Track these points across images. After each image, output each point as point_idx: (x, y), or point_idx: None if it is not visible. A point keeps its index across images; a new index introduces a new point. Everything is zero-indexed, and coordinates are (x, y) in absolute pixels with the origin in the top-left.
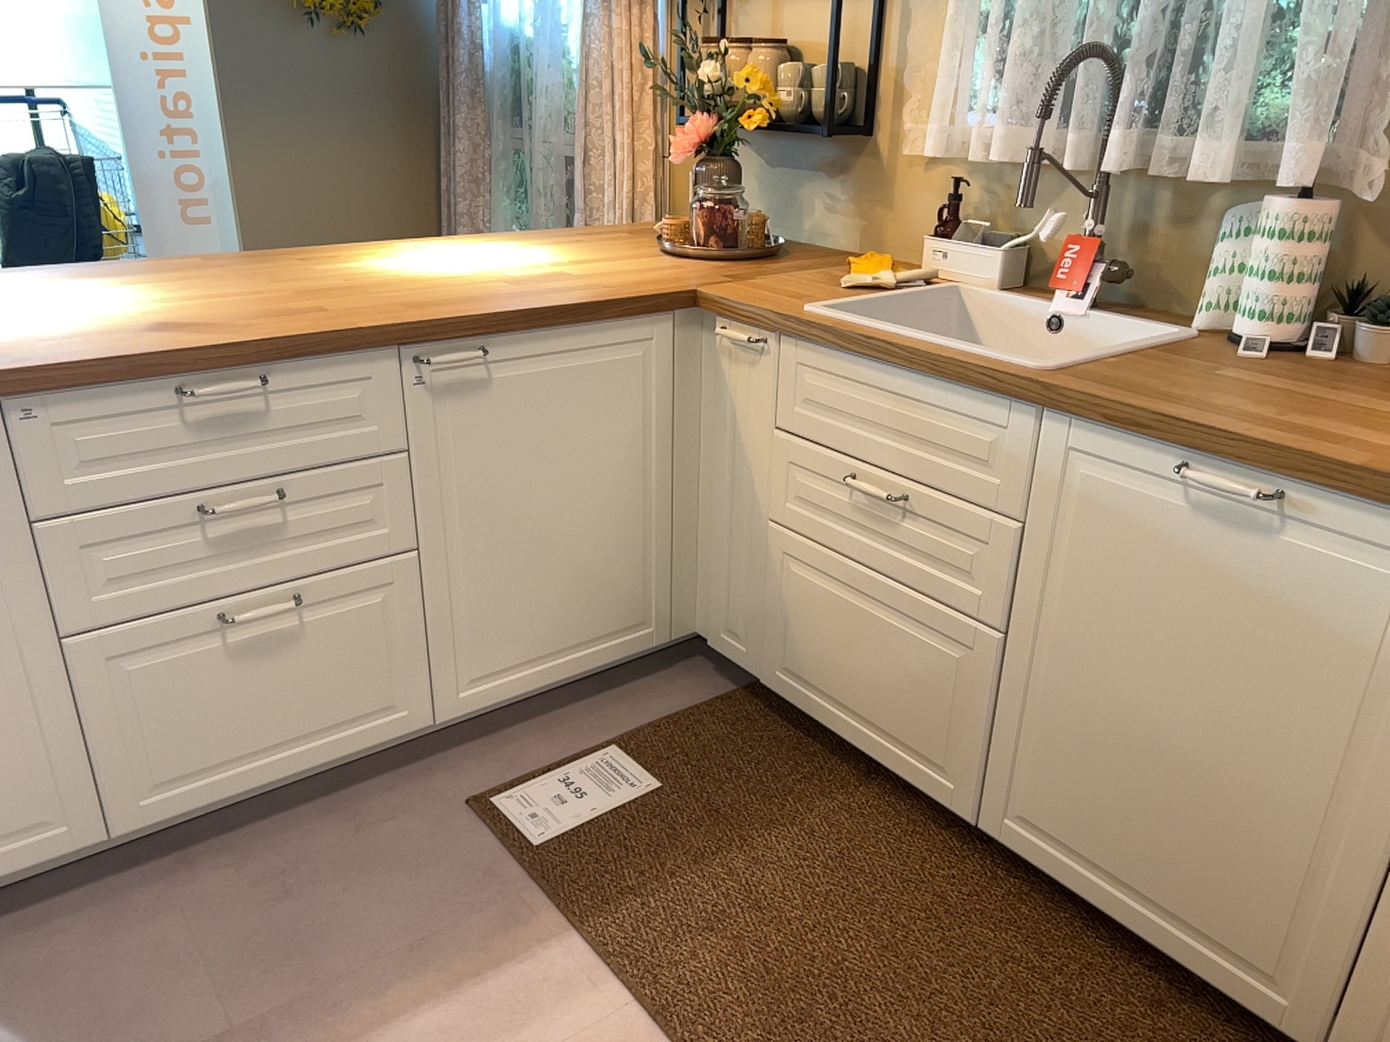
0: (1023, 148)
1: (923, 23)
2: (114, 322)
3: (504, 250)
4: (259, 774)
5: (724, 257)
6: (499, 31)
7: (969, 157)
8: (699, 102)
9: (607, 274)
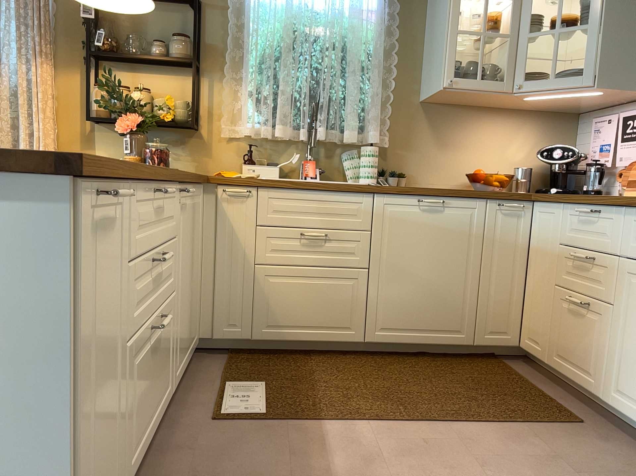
0: (287, 131)
1: (221, 90)
2: None
3: None
4: (146, 437)
5: None
6: None
7: (253, 136)
8: (131, 107)
9: None
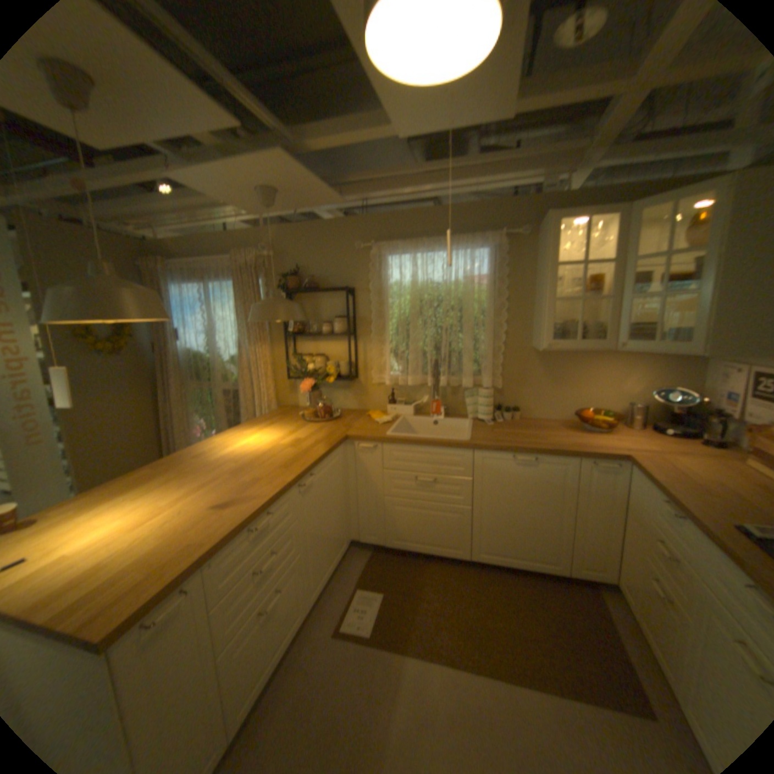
0: (416, 382)
1: (371, 350)
2: (189, 514)
3: (256, 434)
4: (267, 675)
5: (330, 421)
6: (186, 351)
7: (394, 383)
8: (307, 375)
9: (310, 436)
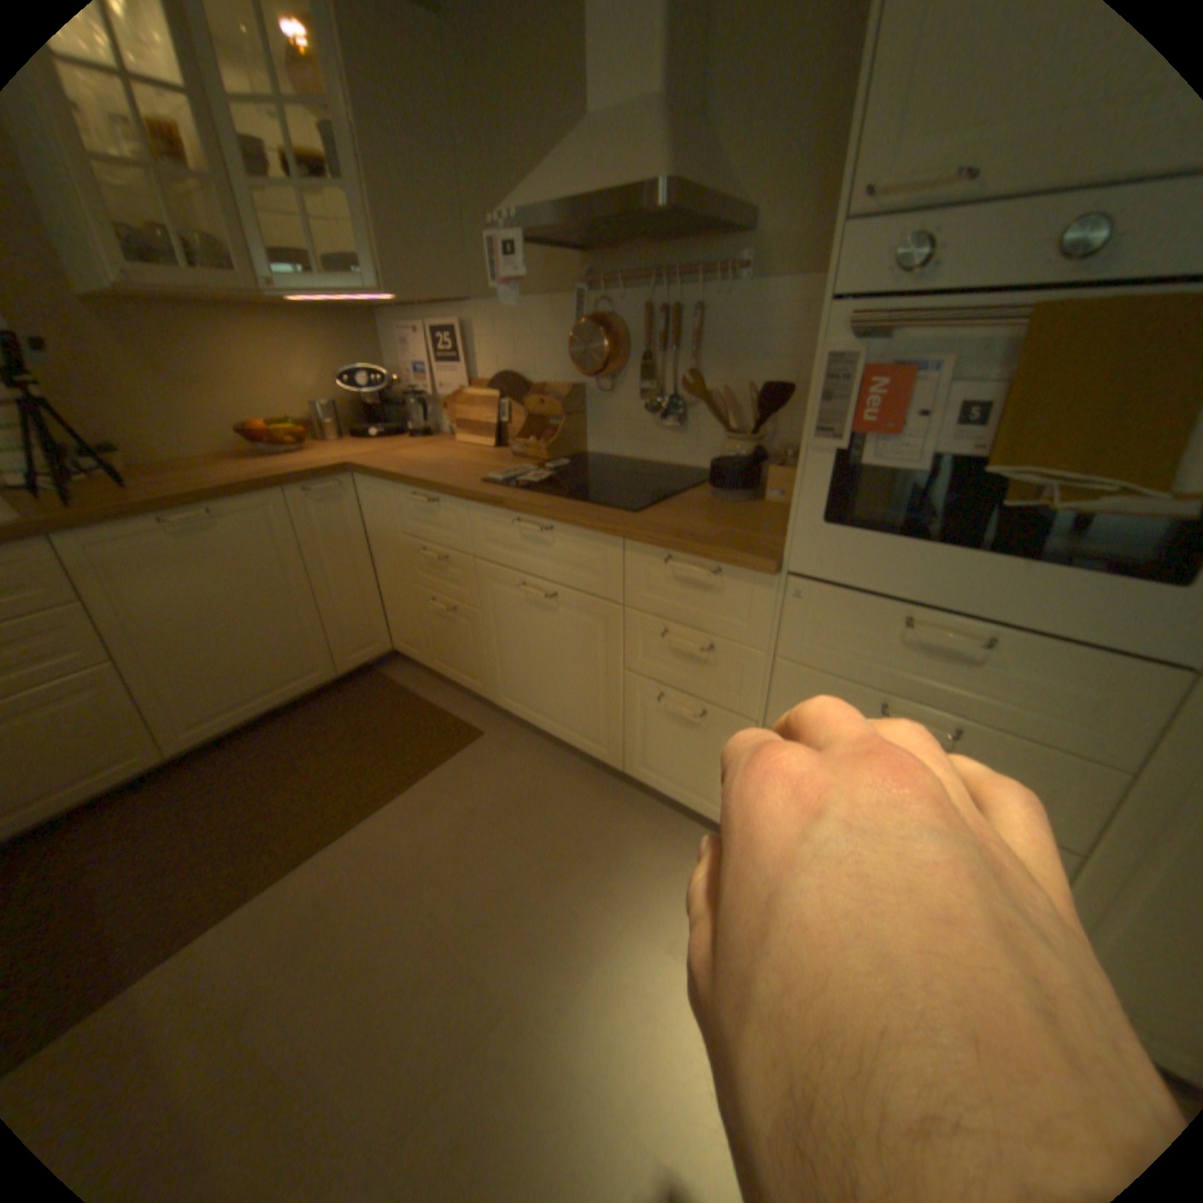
0: None
1: None
2: None
3: None
4: None
5: None
6: None
7: None
8: None
9: None
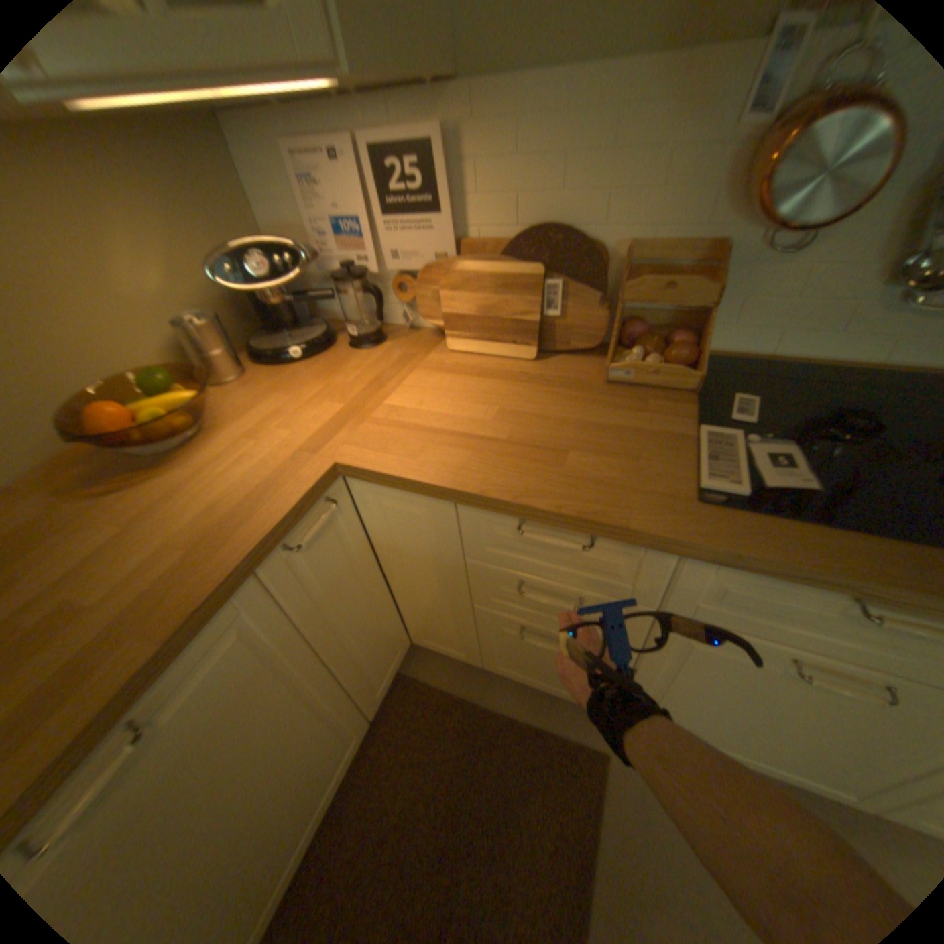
0: None
1: None
2: None
3: None
4: None
5: None
6: None
7: None
8: None
9: None
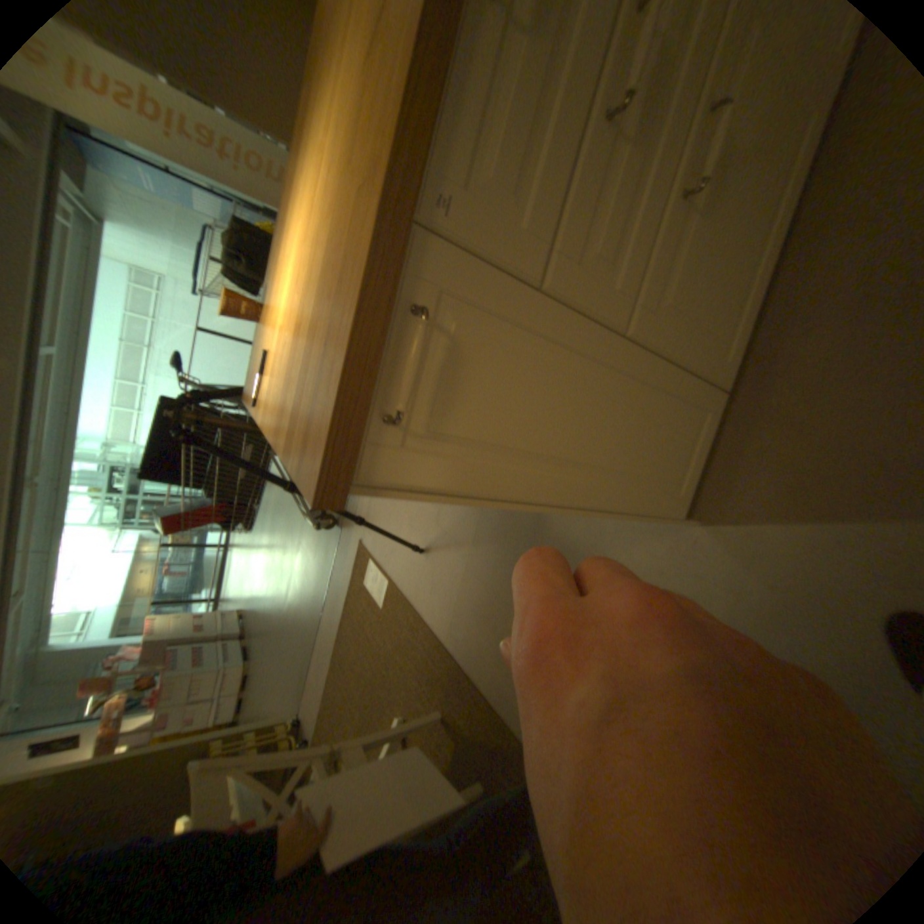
0: None
1: None
2: (348, 103)
3: None
4: (768, 270)
5: None
6: None
7: None
8: None
9: None
